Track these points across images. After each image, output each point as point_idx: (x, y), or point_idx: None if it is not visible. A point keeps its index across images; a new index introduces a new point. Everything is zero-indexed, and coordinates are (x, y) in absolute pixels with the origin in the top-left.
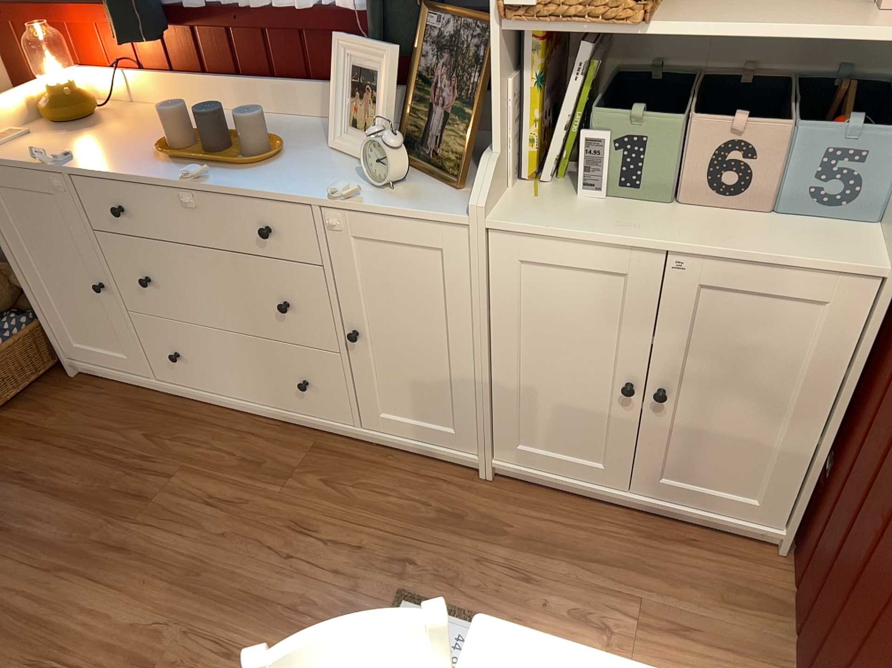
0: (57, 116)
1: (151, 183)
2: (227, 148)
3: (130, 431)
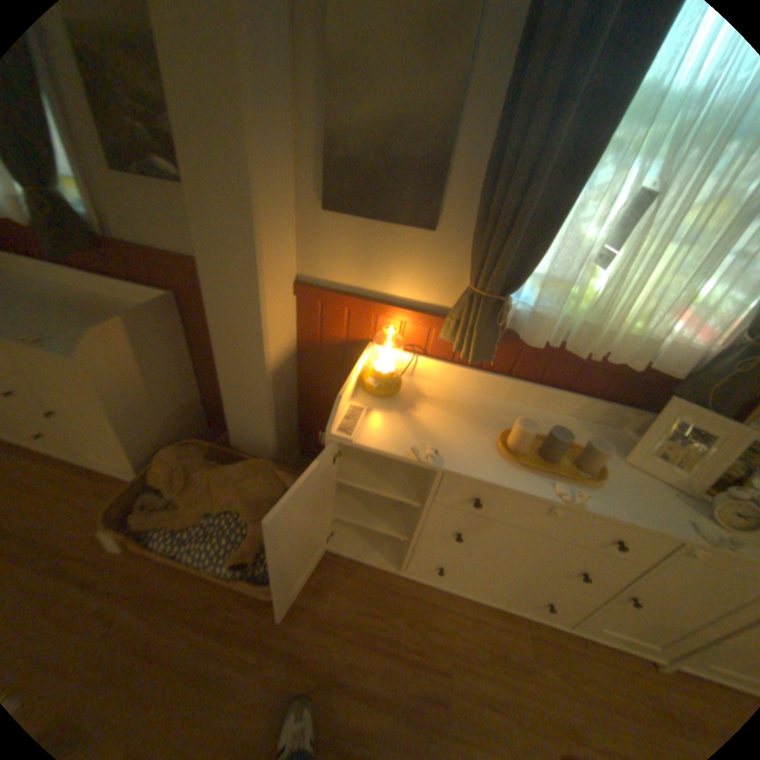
0: (384, 395)
1: (526, 496)
2: (562, 461)
3: (393, 622)
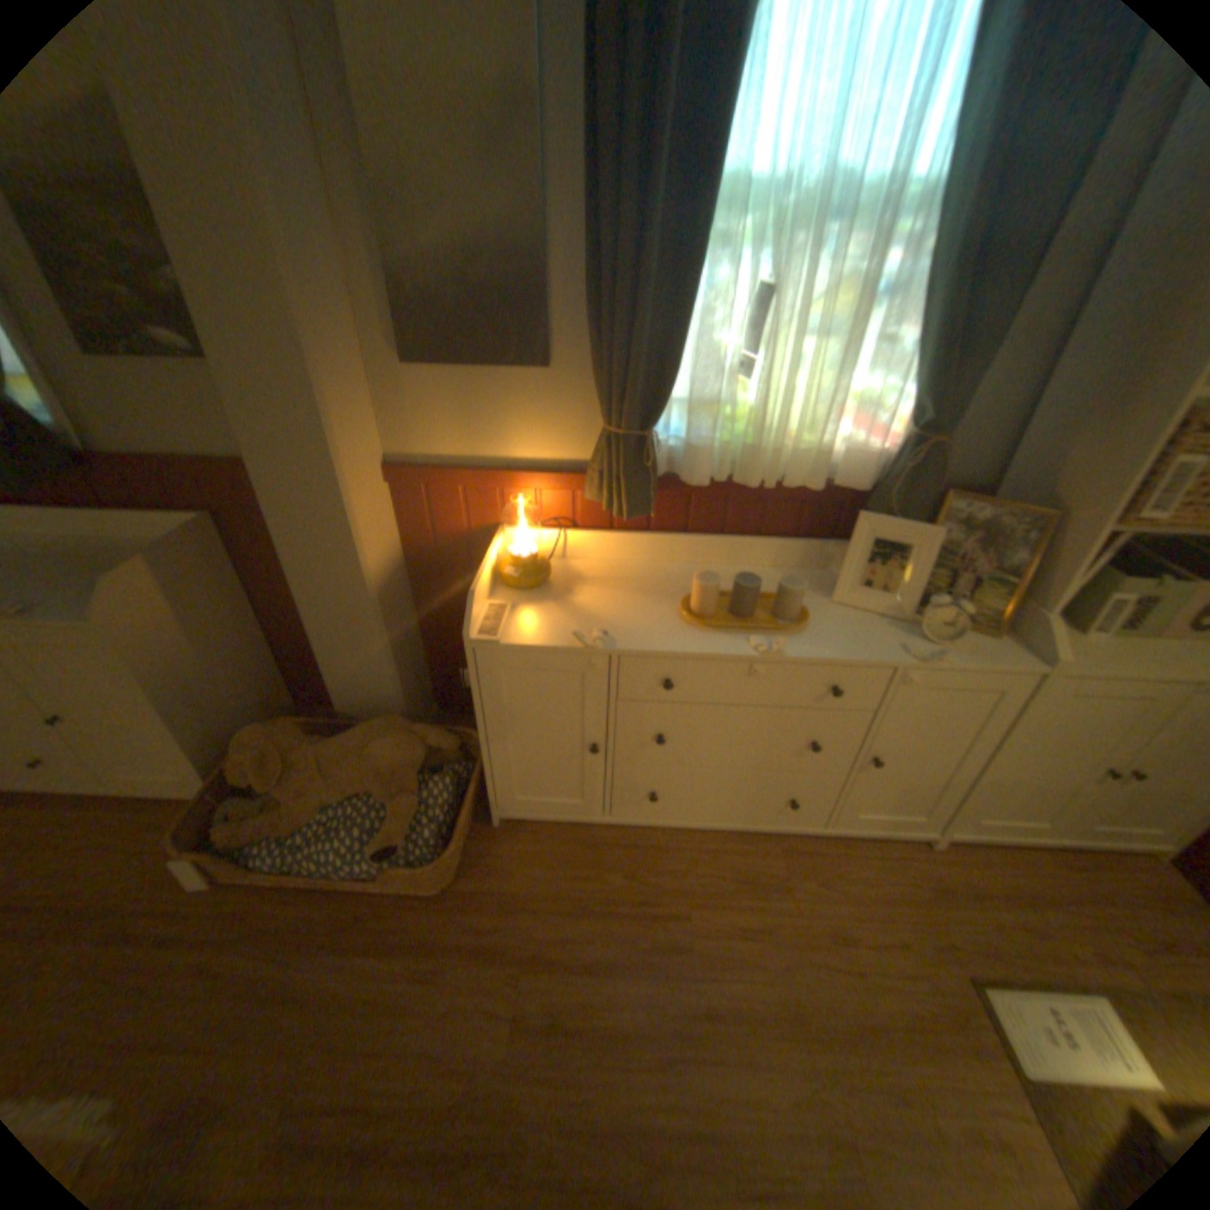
0: (531, 585)
1: (717, 658)
2: (755, 613)
3: (606, 878)
